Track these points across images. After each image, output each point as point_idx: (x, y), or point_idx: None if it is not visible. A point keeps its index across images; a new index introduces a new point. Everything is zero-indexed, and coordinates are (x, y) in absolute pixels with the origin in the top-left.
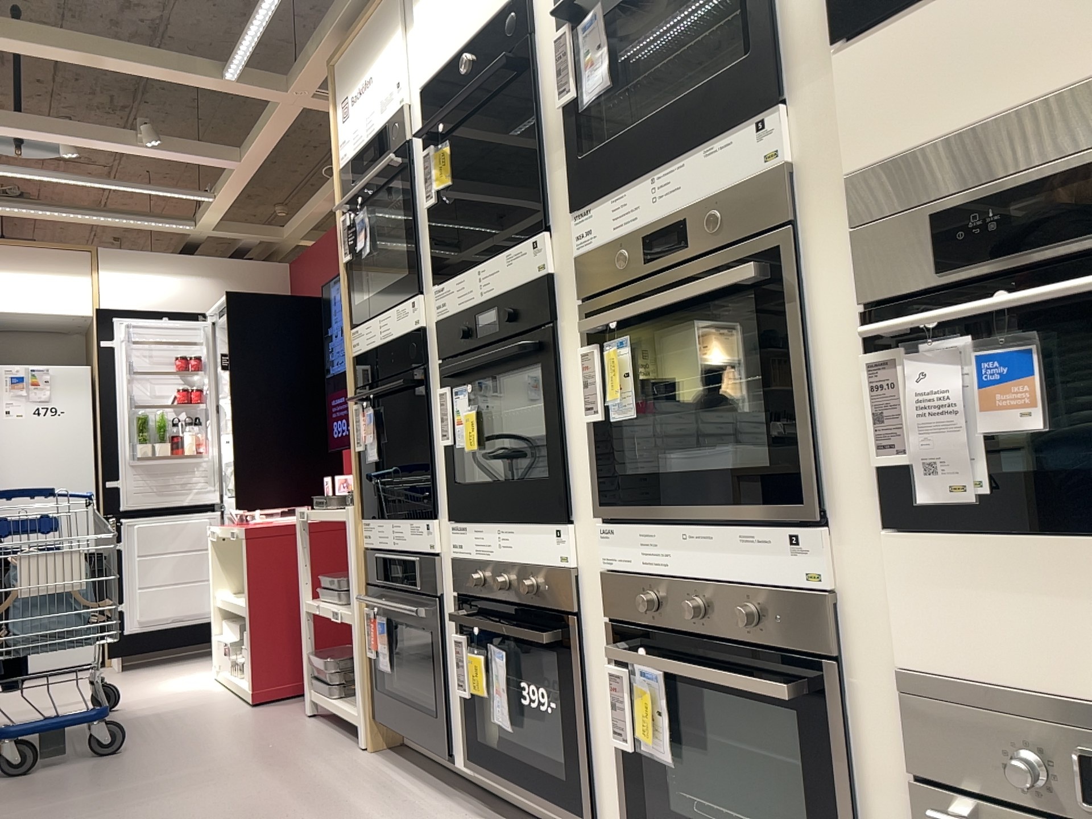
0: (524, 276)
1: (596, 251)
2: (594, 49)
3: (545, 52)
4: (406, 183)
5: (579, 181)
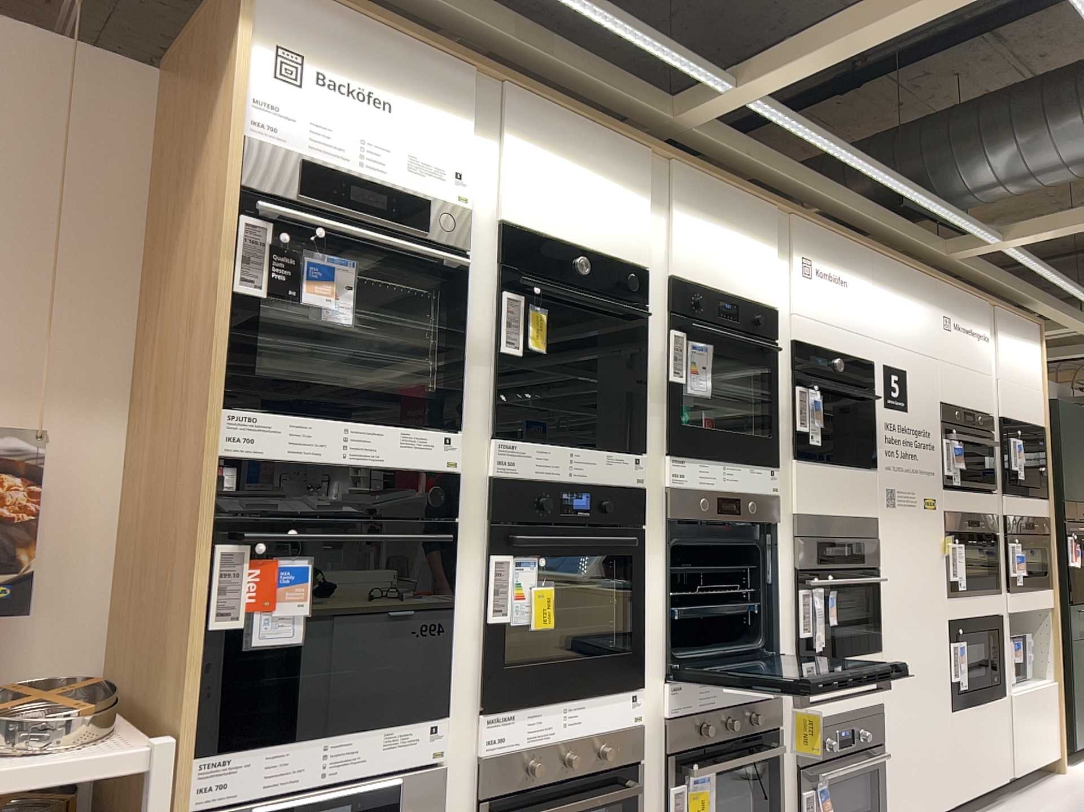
0: (620, 478)
1: (678, 488)
2: (696, 368)
3: (653, 332)
4: (462, 300)
5: (674, 438)
